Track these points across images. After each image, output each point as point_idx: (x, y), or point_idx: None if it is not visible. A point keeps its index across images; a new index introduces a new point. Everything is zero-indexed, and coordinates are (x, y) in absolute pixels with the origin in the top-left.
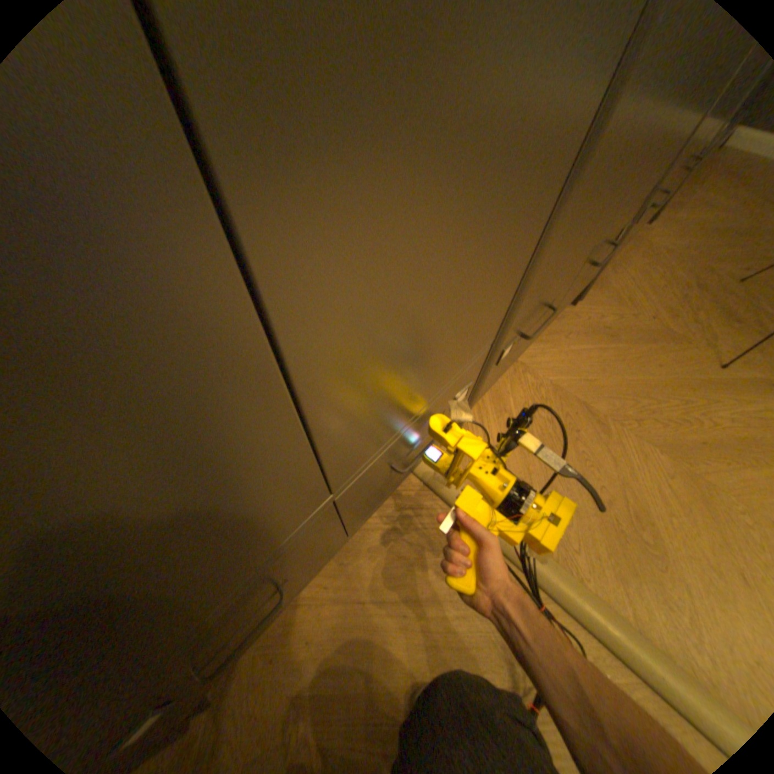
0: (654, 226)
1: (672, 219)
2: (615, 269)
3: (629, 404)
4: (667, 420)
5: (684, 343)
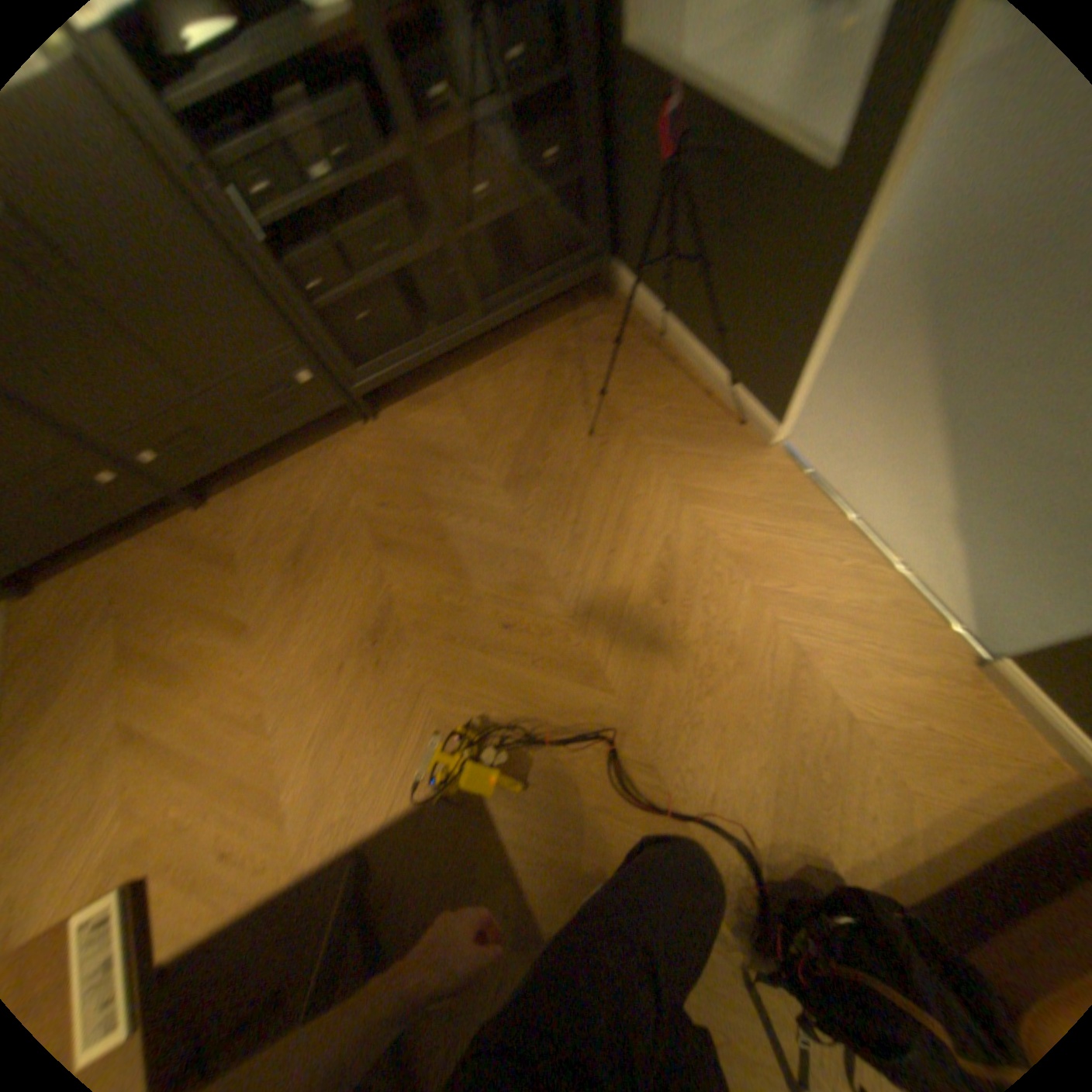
0: (363, 430)
1: (397, 421)
2: (267, 480)
3: (133, 613)
4: (141, 634)
5: (228, 574)
